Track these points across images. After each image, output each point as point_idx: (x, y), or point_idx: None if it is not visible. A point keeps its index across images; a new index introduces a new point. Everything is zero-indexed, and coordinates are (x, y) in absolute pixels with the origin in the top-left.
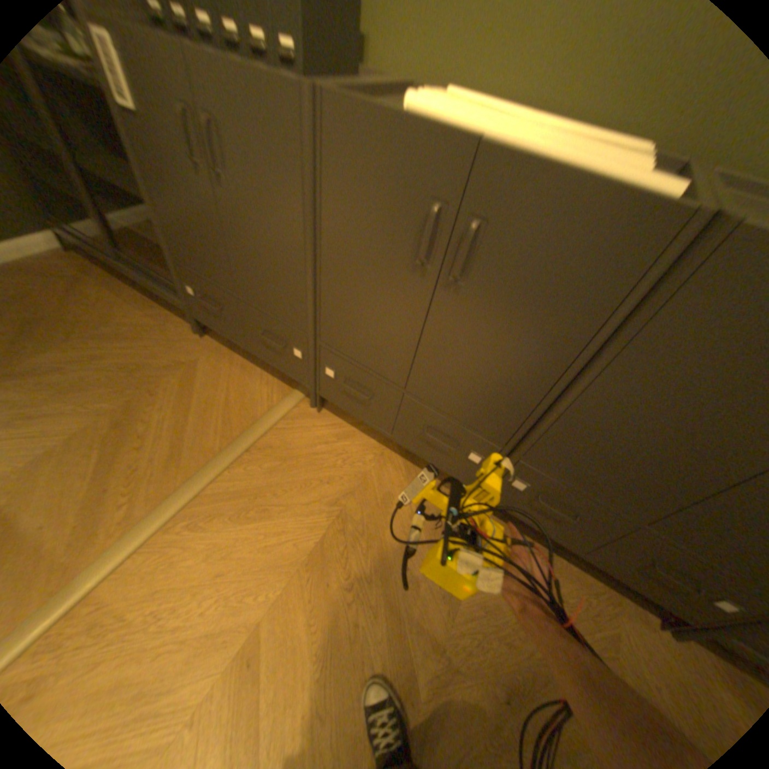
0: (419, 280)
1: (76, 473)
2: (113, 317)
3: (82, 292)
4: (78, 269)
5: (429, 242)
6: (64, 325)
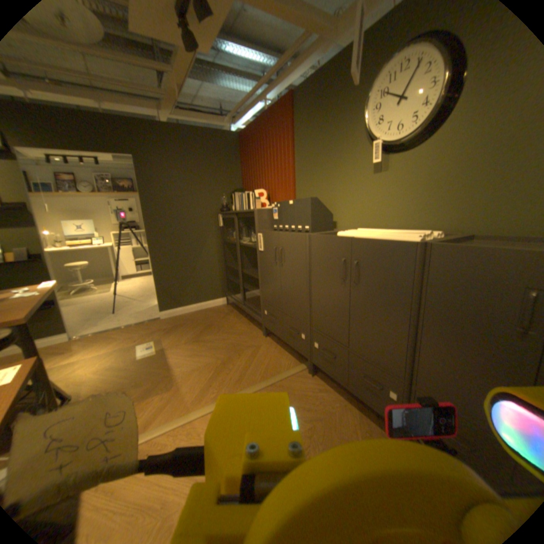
0: (345, 289)
1: (204, 377)
2: (235, 327)
3: (228, 318)
4: (229, 310)
5: (345, 273)
6: (218, 328)
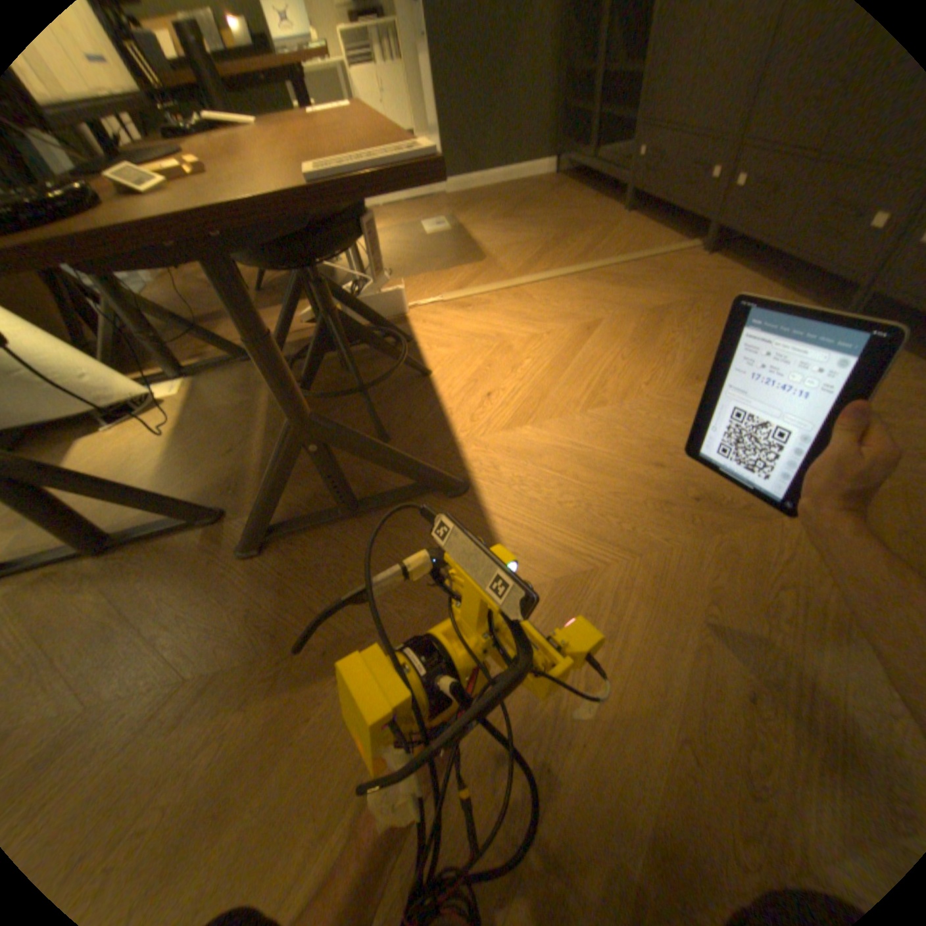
0: None
1: (529, 252)
2: (574, 201)
3: (560, 191)
4: (562, 182)
5: None
6: (545, 203)
